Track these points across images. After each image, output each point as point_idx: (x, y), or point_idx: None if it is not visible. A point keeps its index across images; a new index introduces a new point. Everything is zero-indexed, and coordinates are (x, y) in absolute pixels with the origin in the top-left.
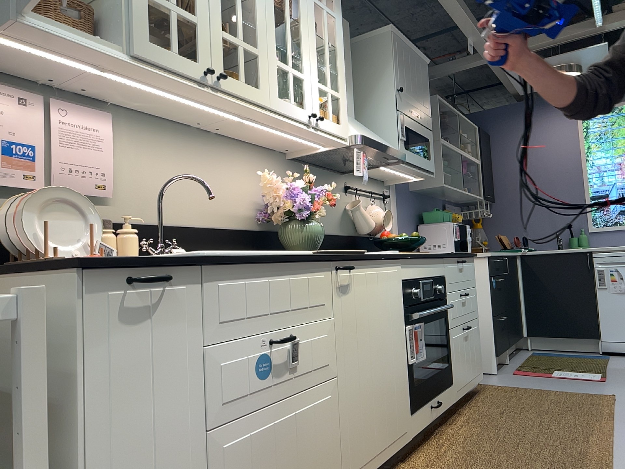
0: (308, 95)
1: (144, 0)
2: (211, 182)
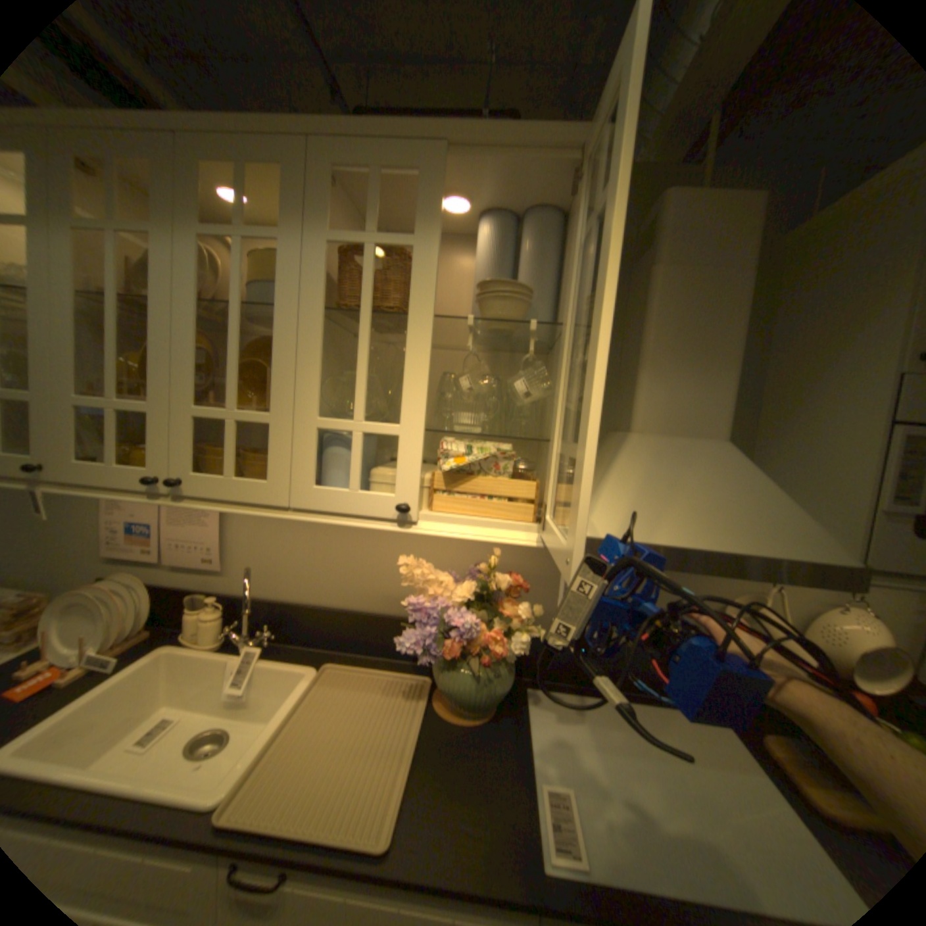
0: (406, 464)
1: (69, 409)
2: (362, 552)
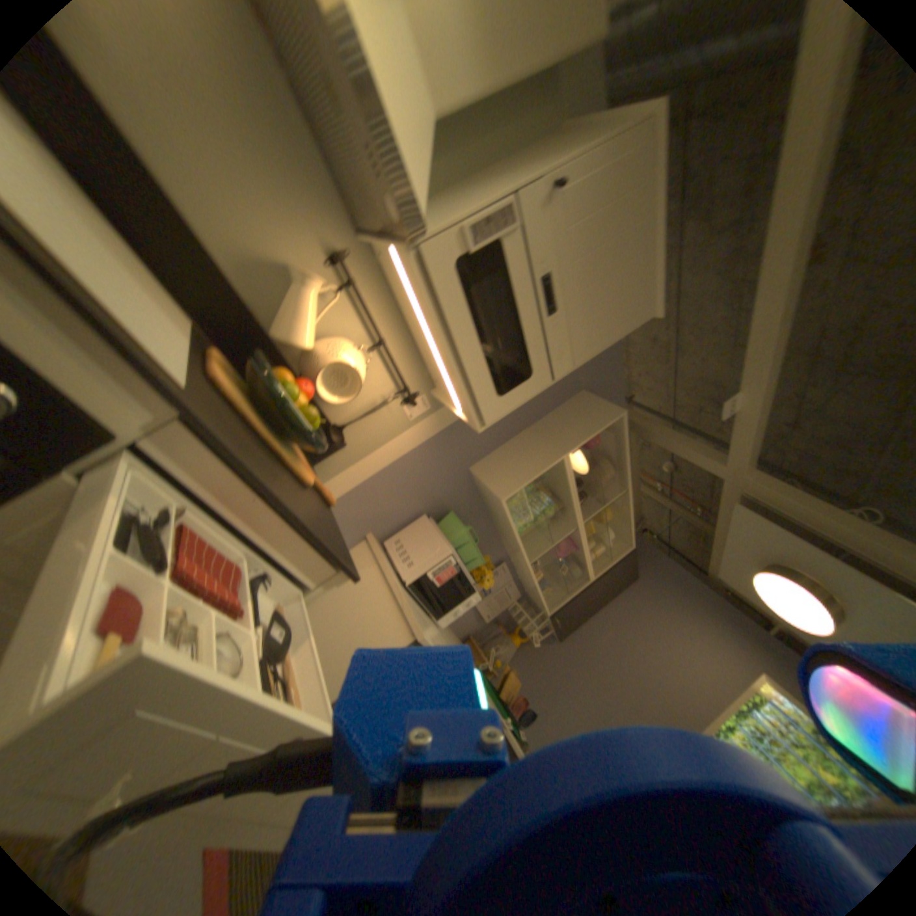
0: None
1: None
2: None
